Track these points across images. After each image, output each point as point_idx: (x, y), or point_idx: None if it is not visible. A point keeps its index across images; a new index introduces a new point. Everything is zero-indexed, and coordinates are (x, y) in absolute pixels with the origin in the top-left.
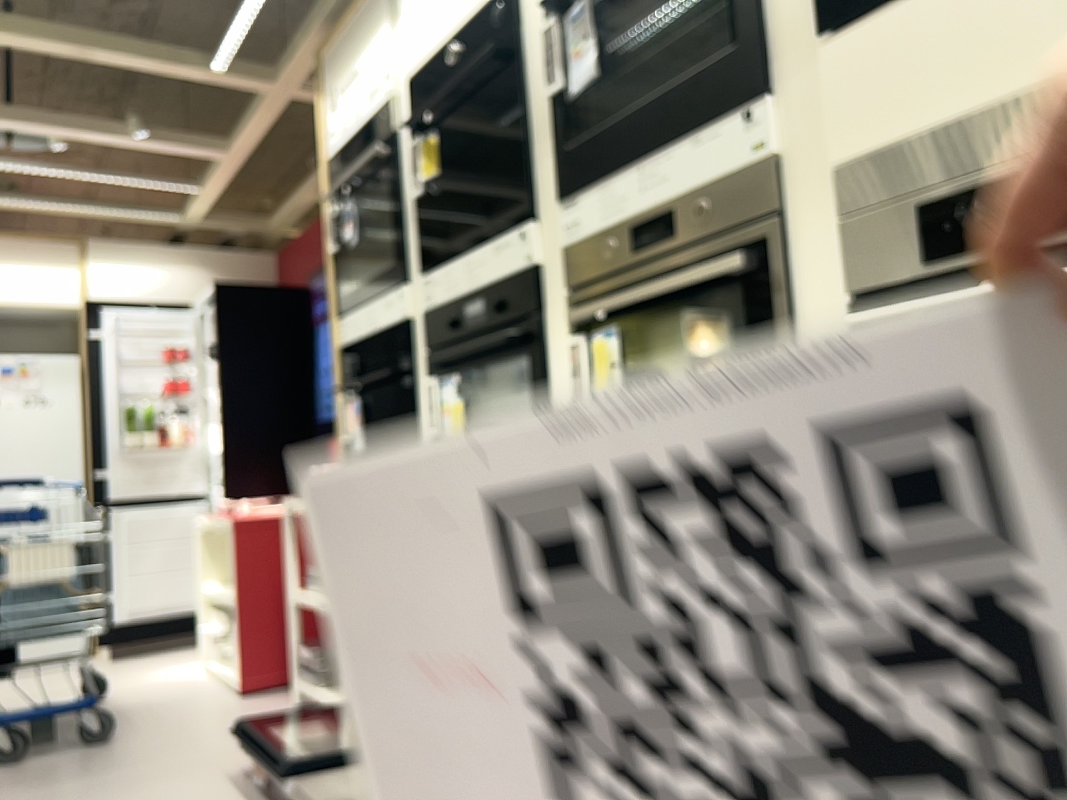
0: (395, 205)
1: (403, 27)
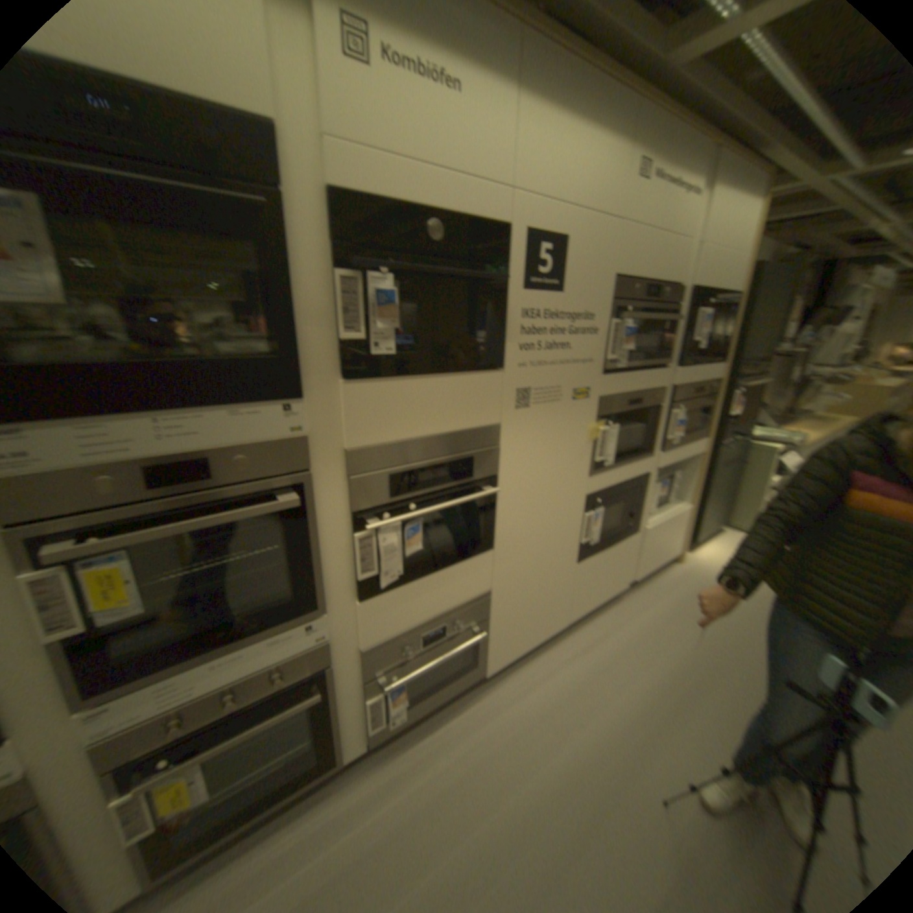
0: None
1: None
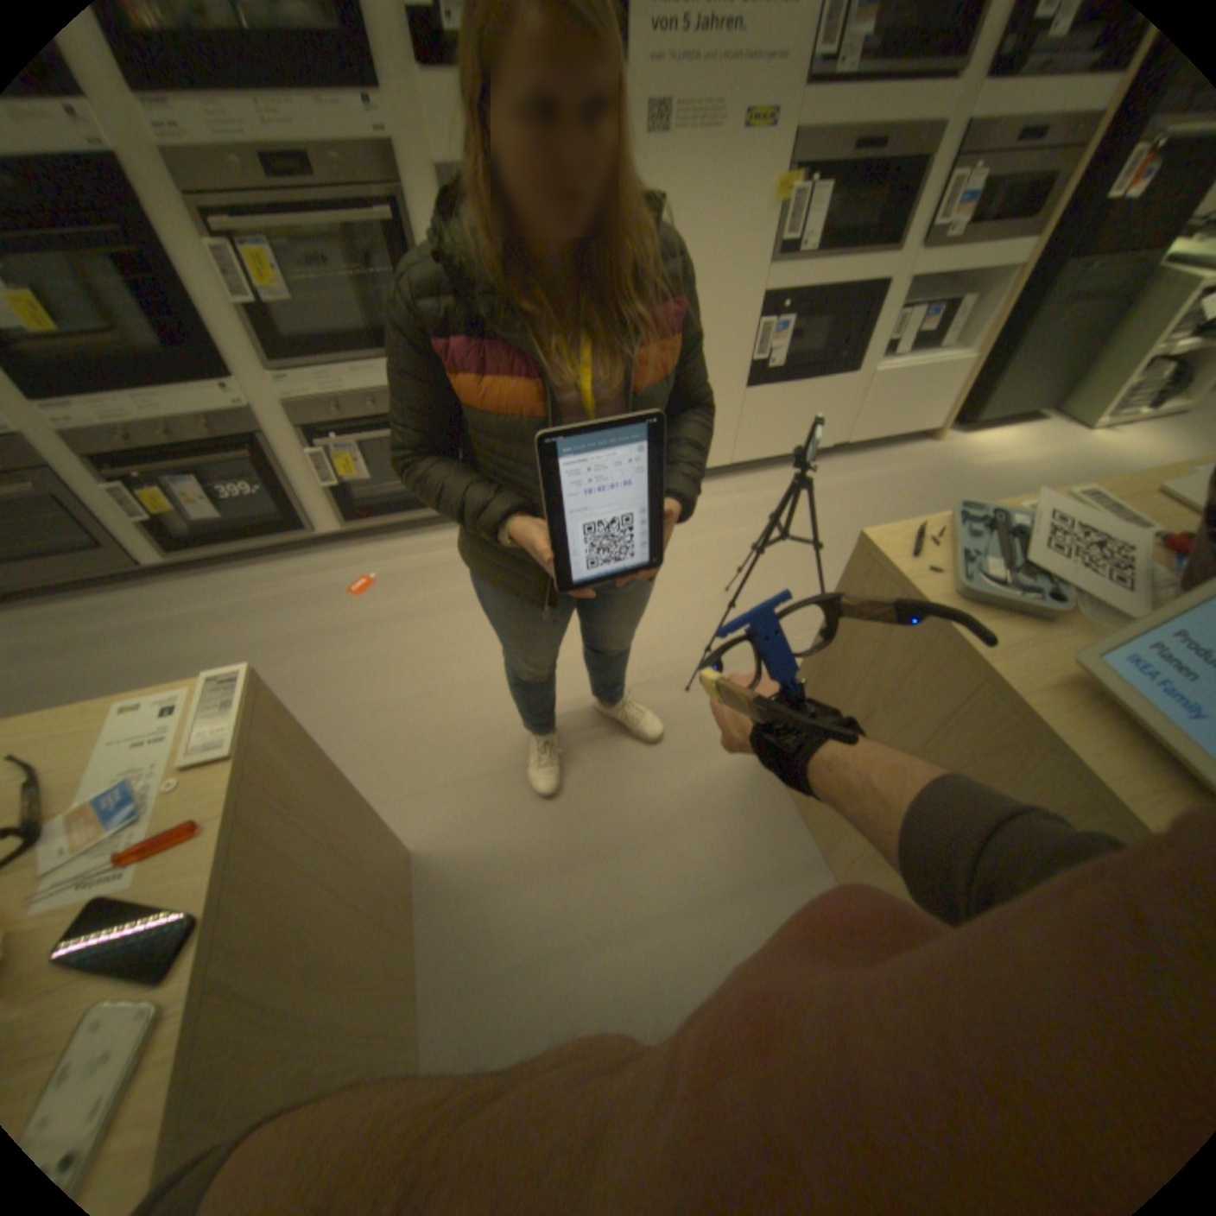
0: None
1: None
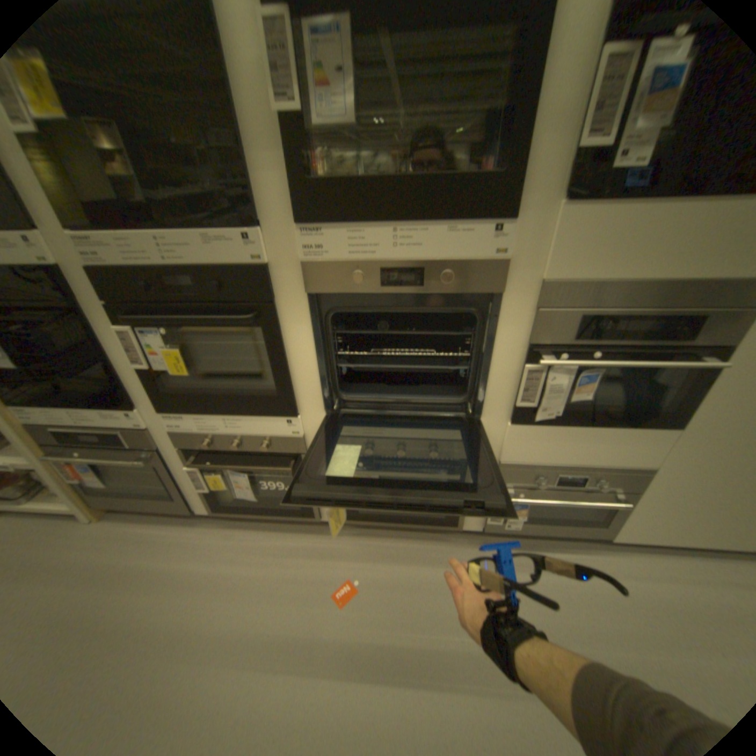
0: None
1: None
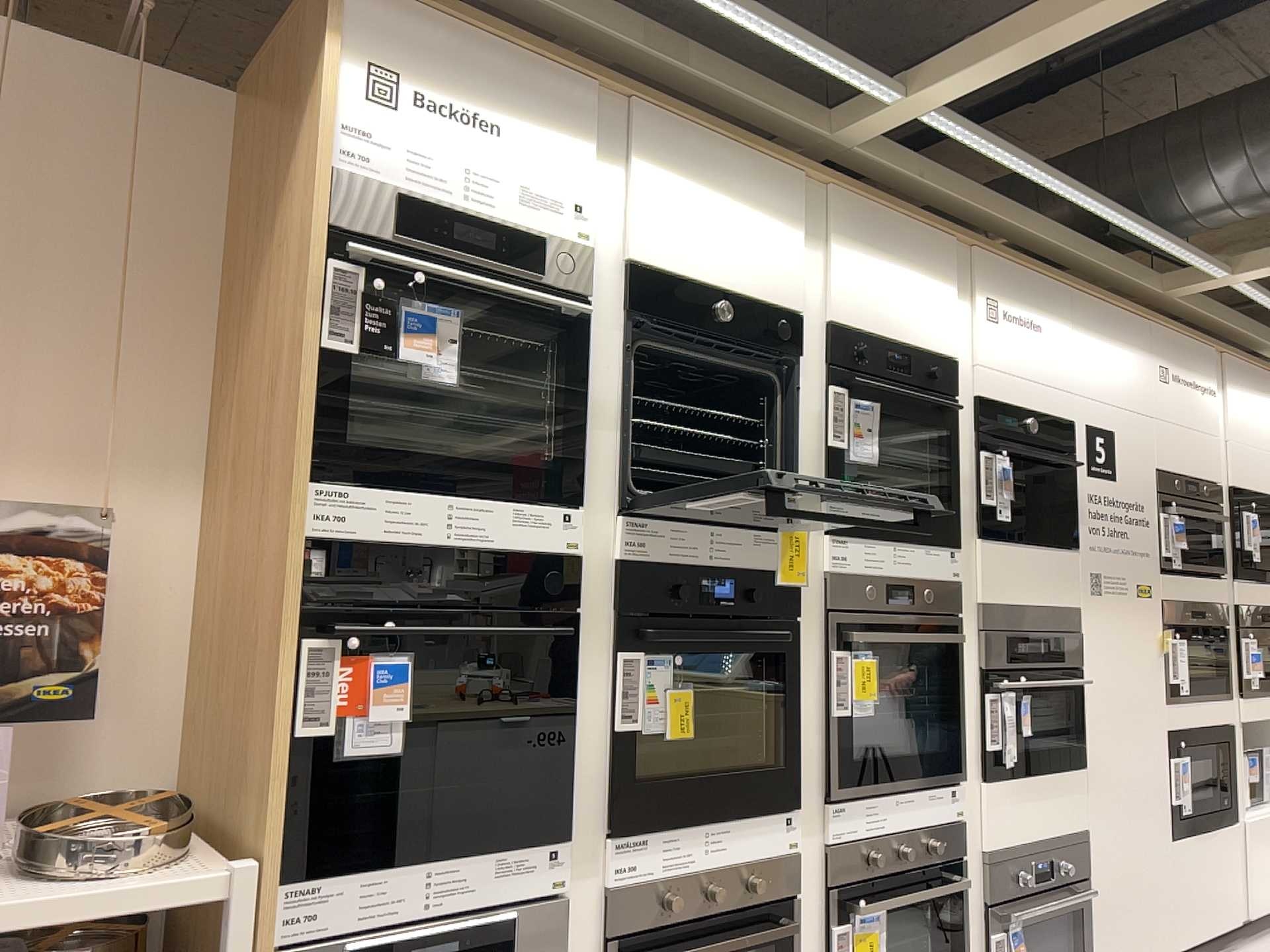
0: (580, 396)
1: (637, 208)
